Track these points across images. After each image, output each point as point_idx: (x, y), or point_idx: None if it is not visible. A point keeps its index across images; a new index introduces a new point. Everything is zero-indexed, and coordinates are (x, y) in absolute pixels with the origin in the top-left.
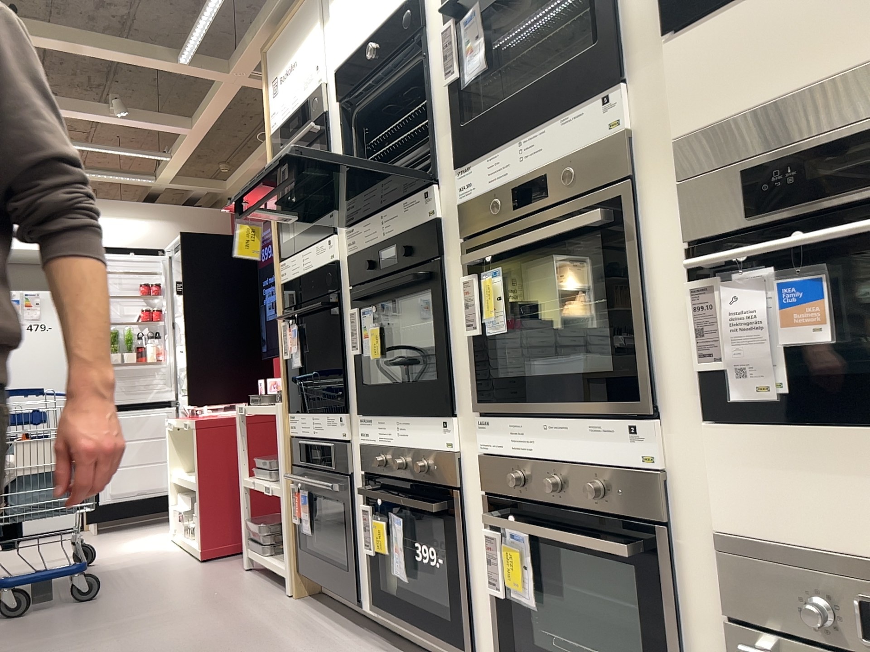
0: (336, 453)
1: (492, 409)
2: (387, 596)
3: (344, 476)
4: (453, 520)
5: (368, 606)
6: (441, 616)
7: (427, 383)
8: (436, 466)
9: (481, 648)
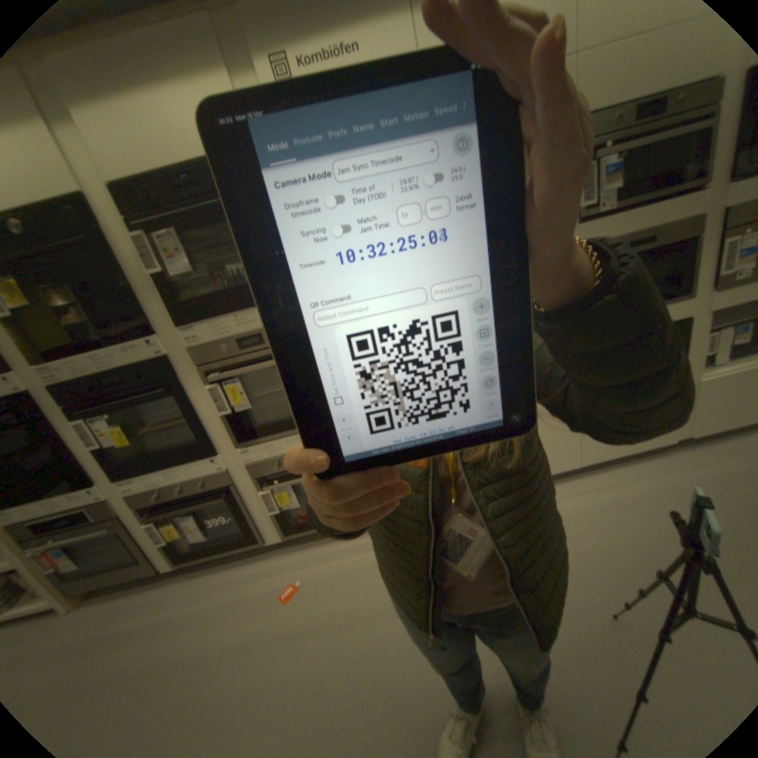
0: (91, 514)
1: (249, 445)
2: (184, 557)
3: (105, 522)
4: (231, 500)
5: (164, 571)
6: (226, 542)
7: (184, 446)
8: (210, 483)
9: (263, 538)
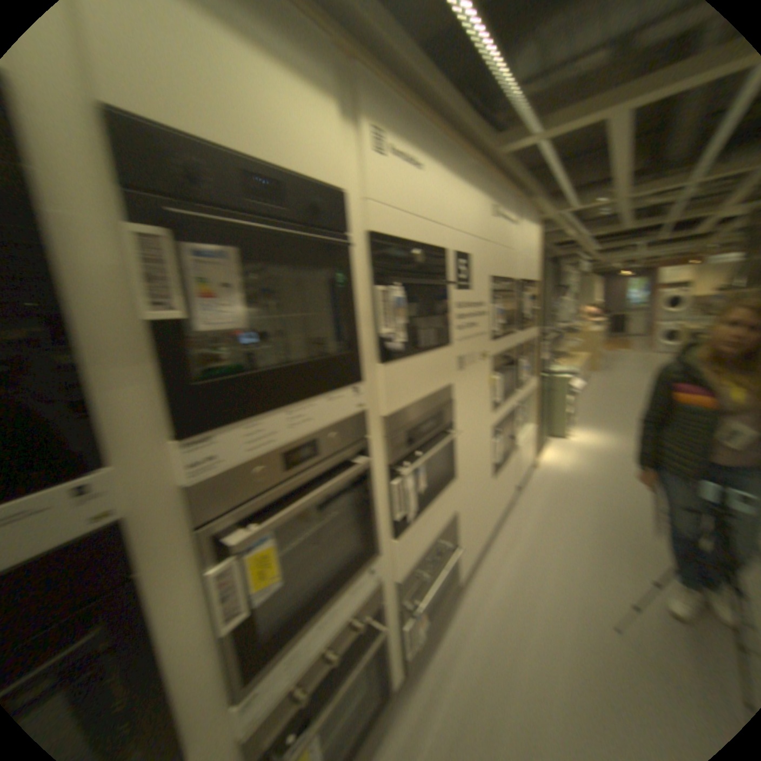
0: None
1: (265, 675)
2: None
3: None
4: None
5: None
6: None
7: None
8: None
9: None
